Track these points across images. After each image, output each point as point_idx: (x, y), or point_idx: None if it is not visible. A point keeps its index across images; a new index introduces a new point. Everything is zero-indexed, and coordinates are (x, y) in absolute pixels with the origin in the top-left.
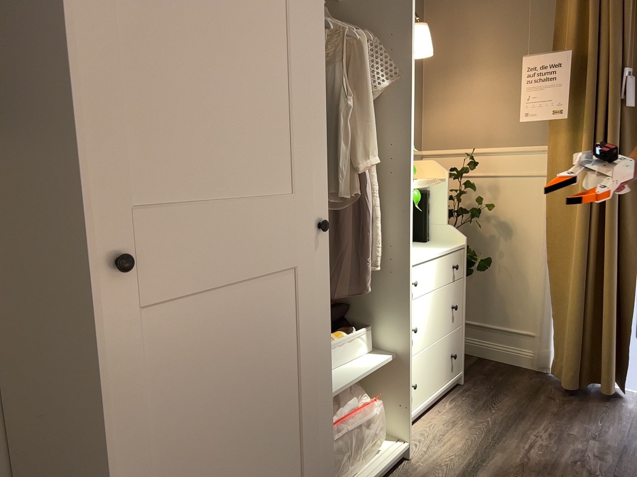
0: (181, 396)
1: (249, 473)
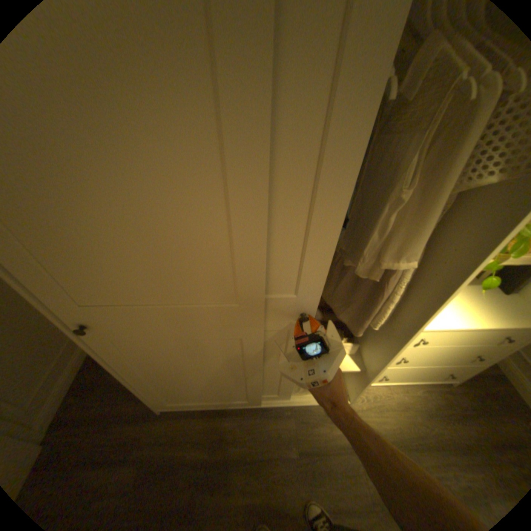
0: (139, 370)
1: (200, 393)
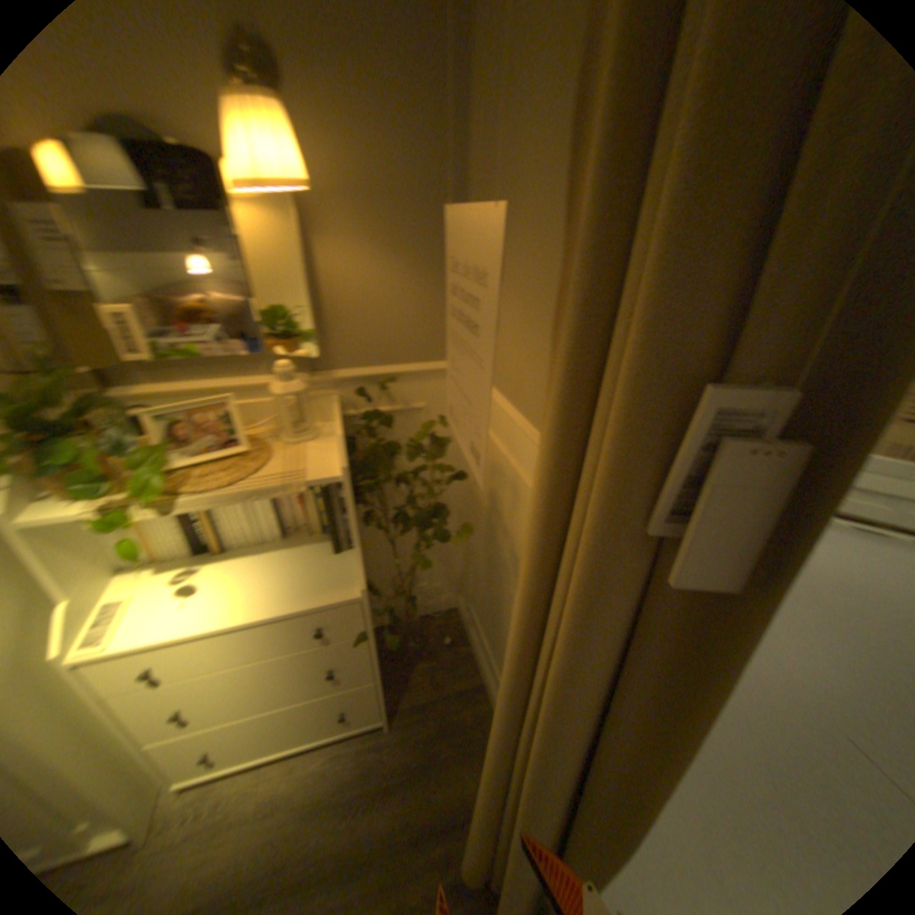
0: None
1: None
